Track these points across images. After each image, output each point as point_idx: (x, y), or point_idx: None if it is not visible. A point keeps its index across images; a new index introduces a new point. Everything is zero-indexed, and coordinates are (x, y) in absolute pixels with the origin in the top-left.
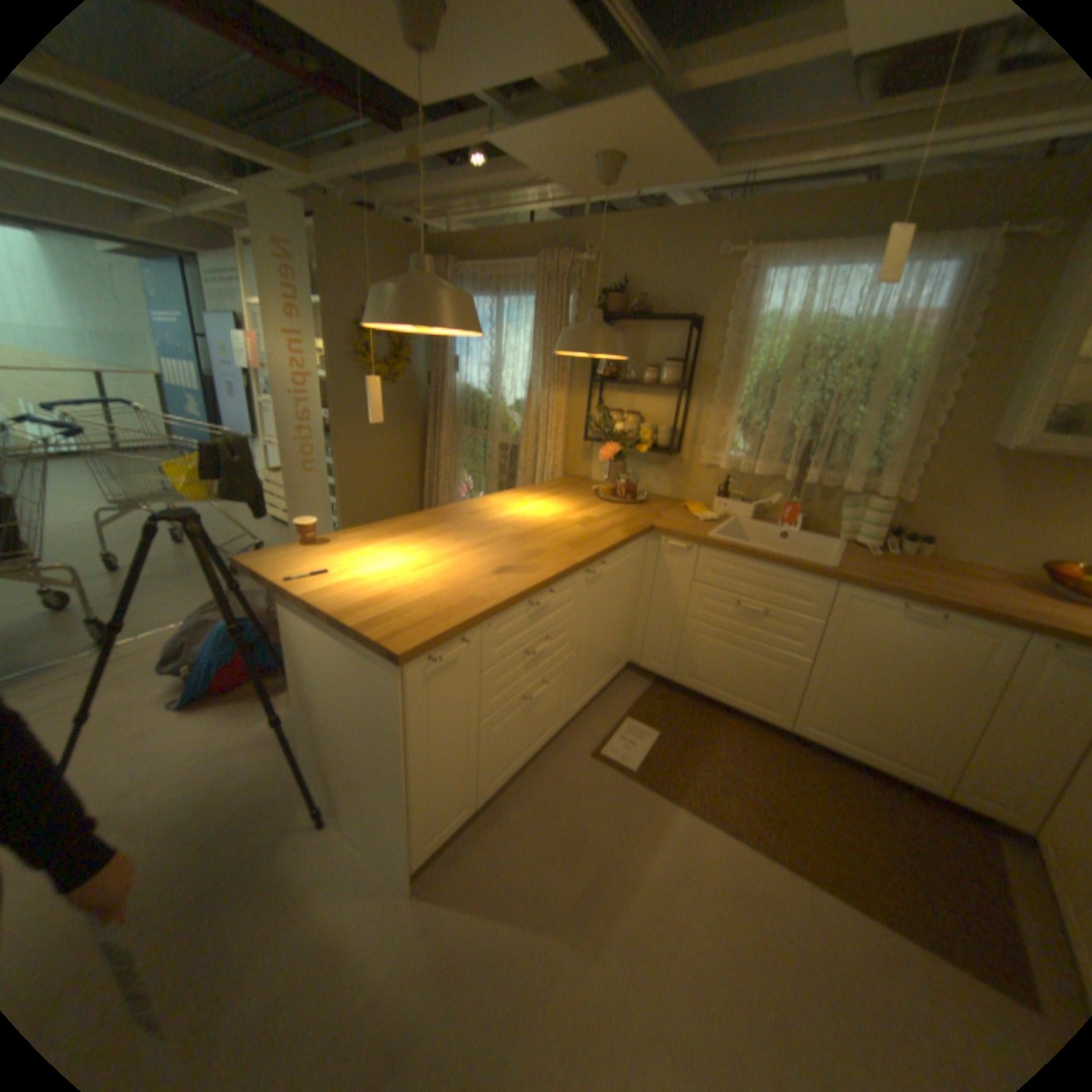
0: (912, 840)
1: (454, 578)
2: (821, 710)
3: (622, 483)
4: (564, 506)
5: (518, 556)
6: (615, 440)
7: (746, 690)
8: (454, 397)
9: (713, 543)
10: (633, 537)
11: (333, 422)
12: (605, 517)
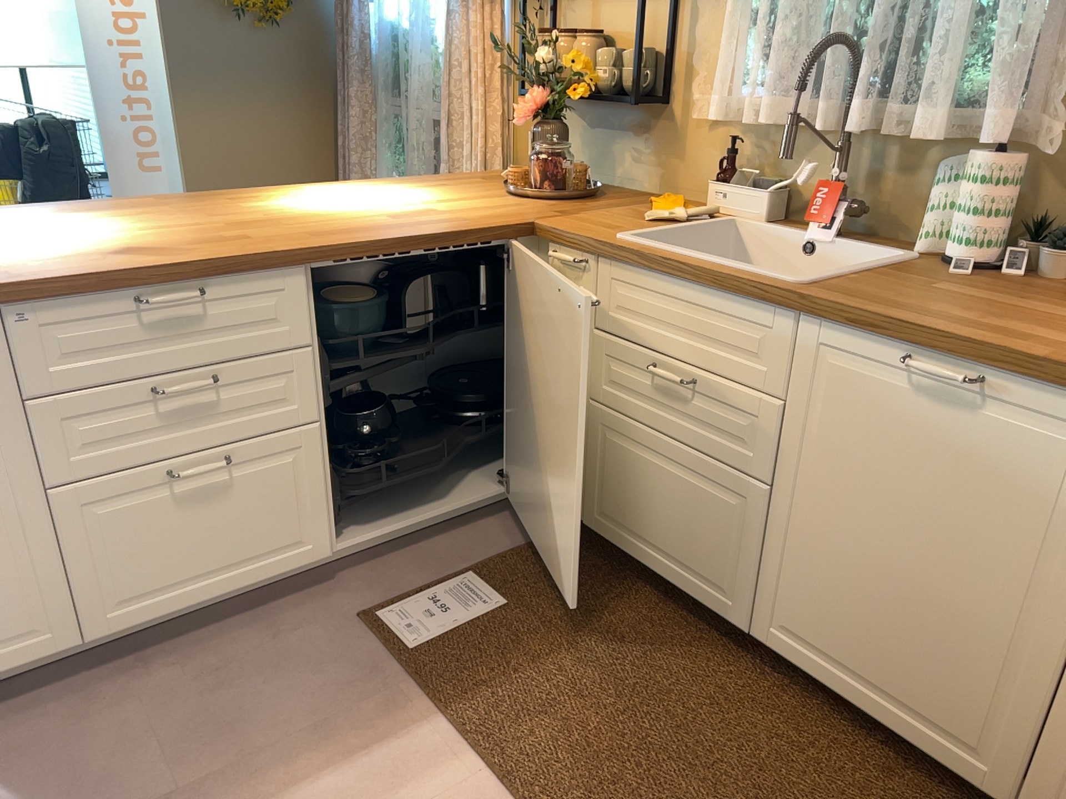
0: None
1: (38, 254)
2: (787, 589)
3: (536, 158)
4: (418, 197)
5: (195, 240)
6: (539, 82)
7: (677, 542)
8: (371, 46)
9: (612, 248)
10: (467, 234)
11: (175, 89)
12: (466, 209)
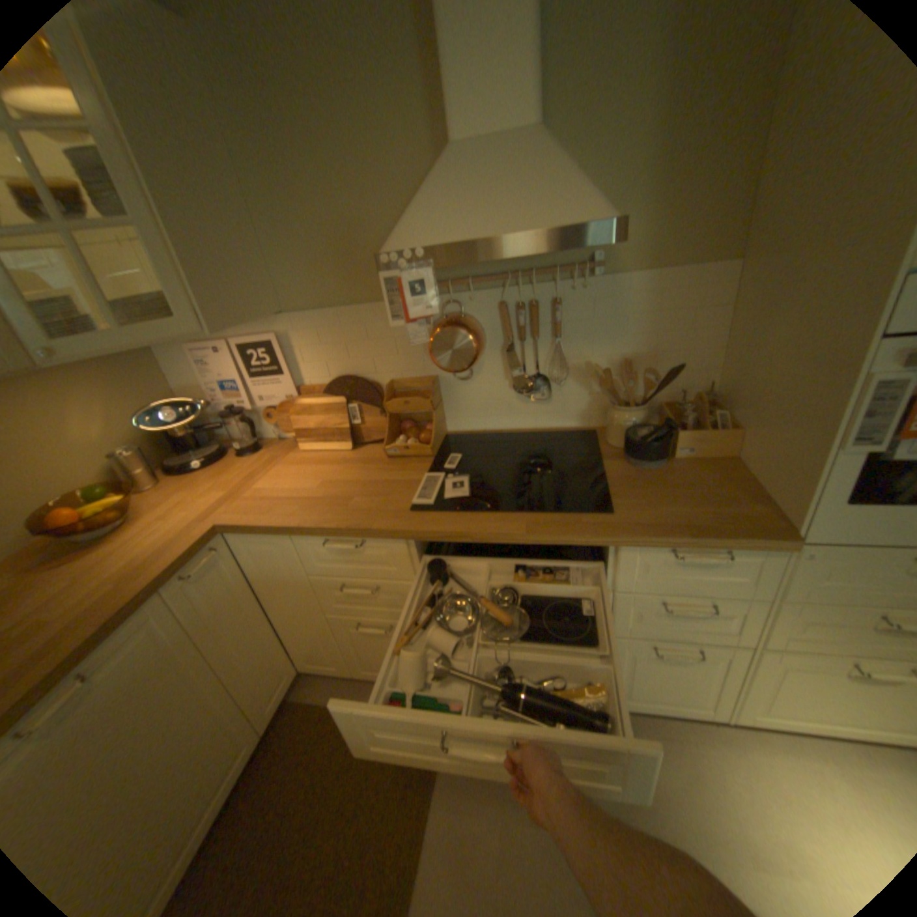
0: (304, 793)
1: None
2: None
3: None
4: None
5: None
6: None
7: None
8: None
9: None
10: None
11: None
12: None
